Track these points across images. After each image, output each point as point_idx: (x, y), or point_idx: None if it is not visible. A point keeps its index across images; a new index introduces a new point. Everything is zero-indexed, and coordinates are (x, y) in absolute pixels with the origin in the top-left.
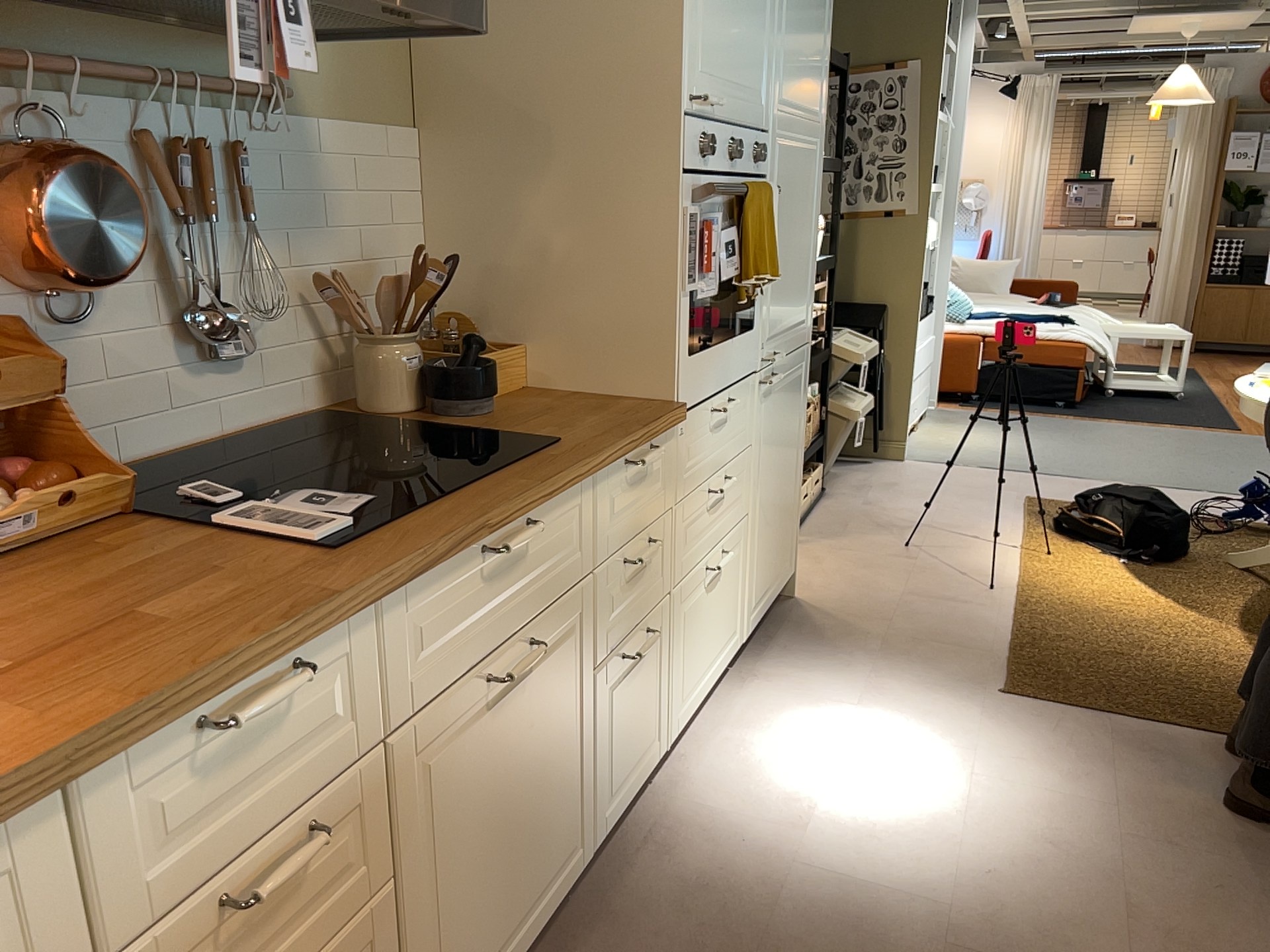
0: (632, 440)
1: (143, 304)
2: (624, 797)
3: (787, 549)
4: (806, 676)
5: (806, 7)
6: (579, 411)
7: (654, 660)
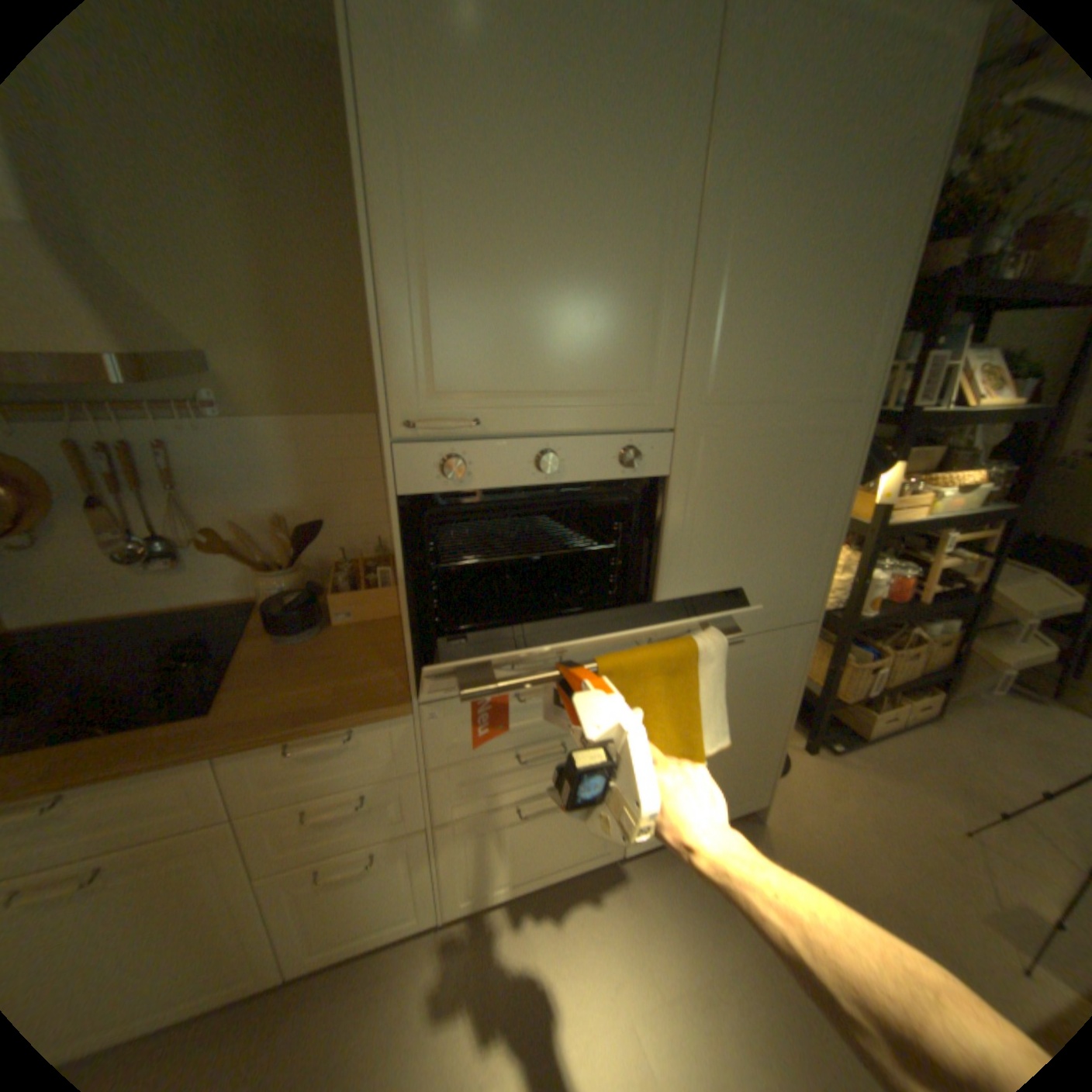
0: (265, 737)
1: (91, 536)
2: (345, 951)
3: (743, 793)
4: (666, 926)
5: (807, 265)
6: (331, 672)
7: (395, 872)
